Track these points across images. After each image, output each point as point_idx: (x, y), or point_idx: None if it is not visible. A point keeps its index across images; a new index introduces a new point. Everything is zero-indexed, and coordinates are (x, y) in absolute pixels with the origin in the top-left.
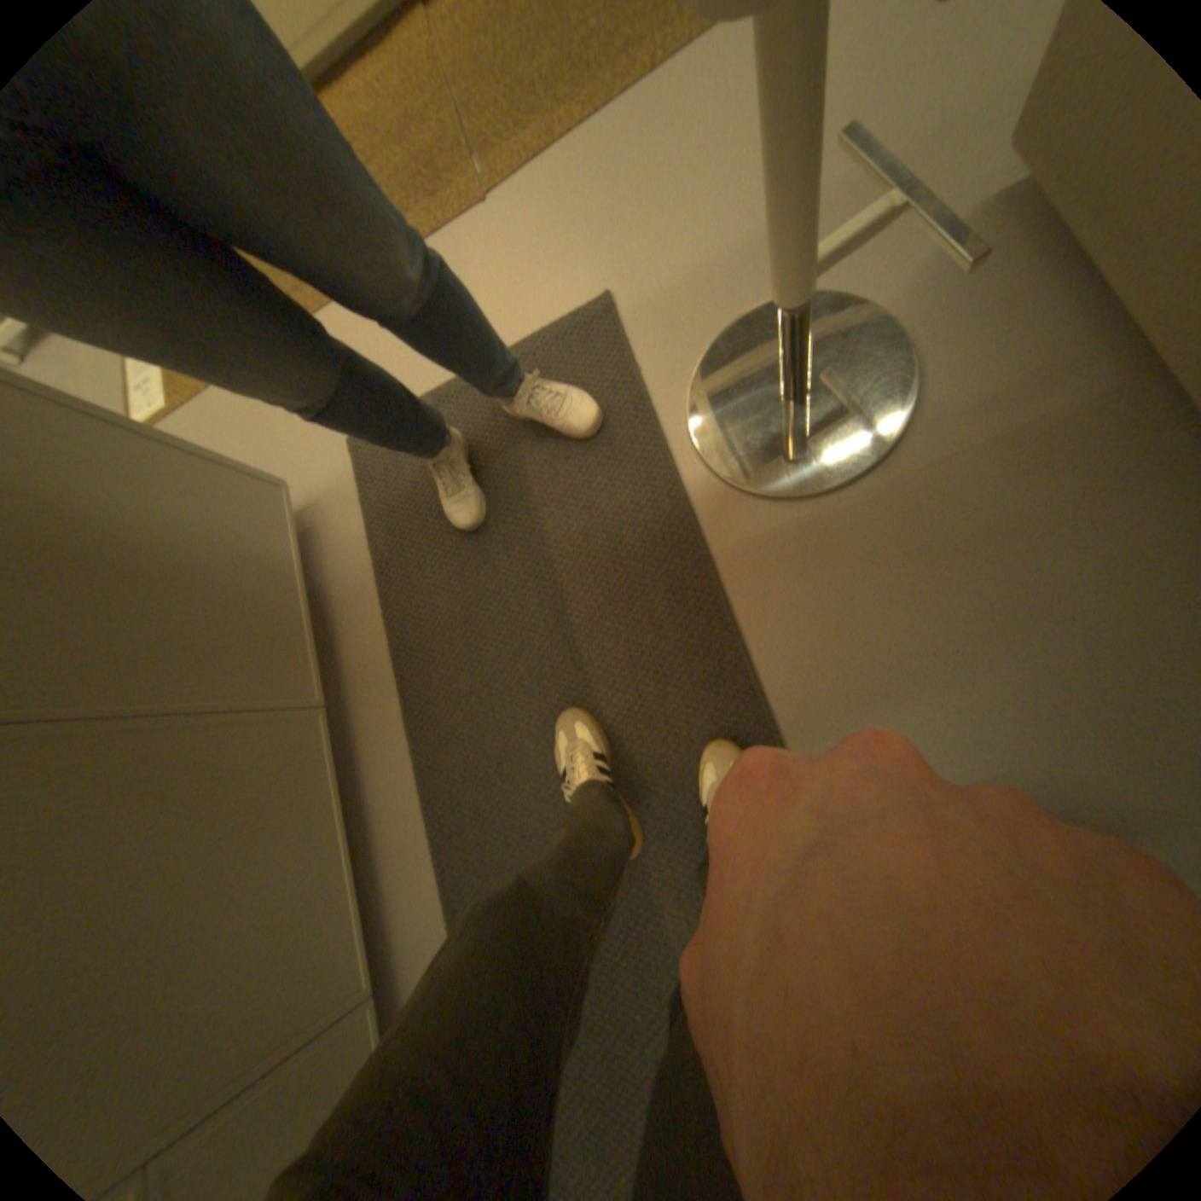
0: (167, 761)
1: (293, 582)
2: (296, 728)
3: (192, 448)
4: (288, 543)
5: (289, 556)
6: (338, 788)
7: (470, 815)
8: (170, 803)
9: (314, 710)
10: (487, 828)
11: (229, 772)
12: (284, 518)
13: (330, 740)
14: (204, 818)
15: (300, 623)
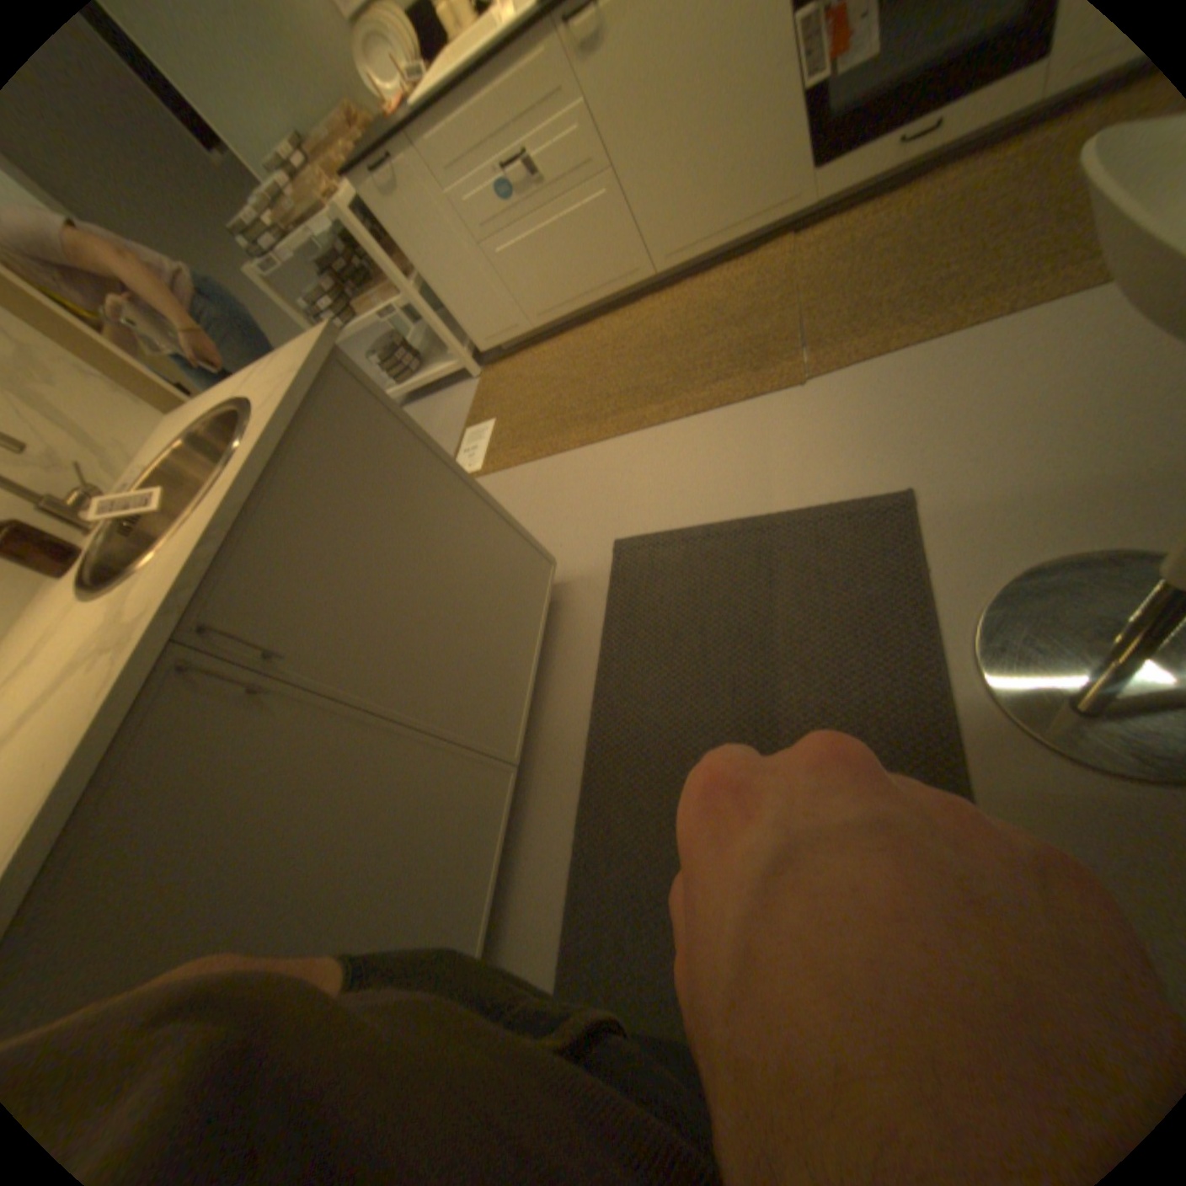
0: (408, 771)
1: (533, 646)
2: (492, 778)
3: (510, 518)
4: (540, 611)
5: (537, 622)
6: (501, 848)
7: (609, 942)
8: (396, 810)
9: (509, 766)
10: (622, 967)
11: (439, 799)
12: (544, 589)
13: (510, 799)
14: (411, 834)
15: (525, 683)
